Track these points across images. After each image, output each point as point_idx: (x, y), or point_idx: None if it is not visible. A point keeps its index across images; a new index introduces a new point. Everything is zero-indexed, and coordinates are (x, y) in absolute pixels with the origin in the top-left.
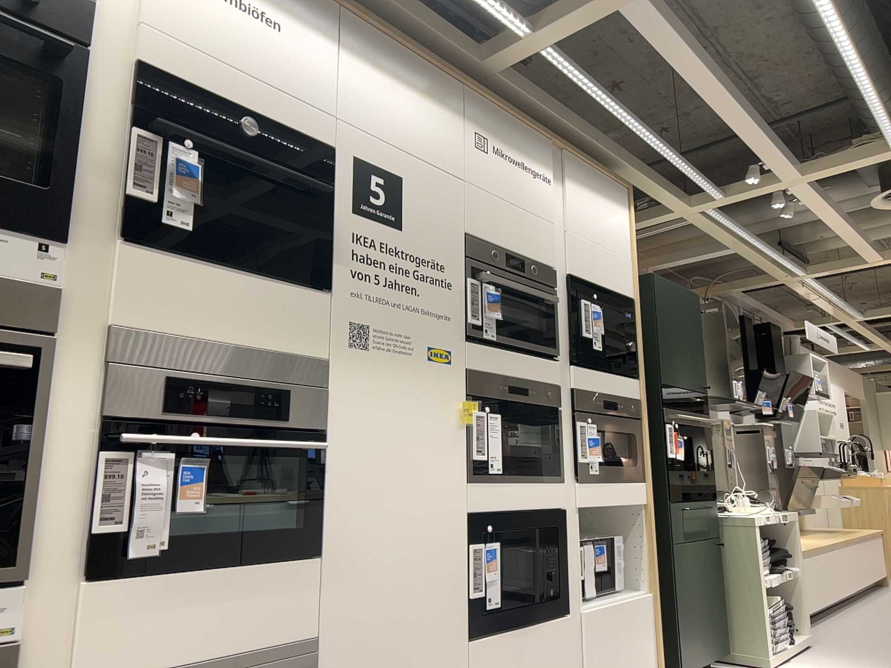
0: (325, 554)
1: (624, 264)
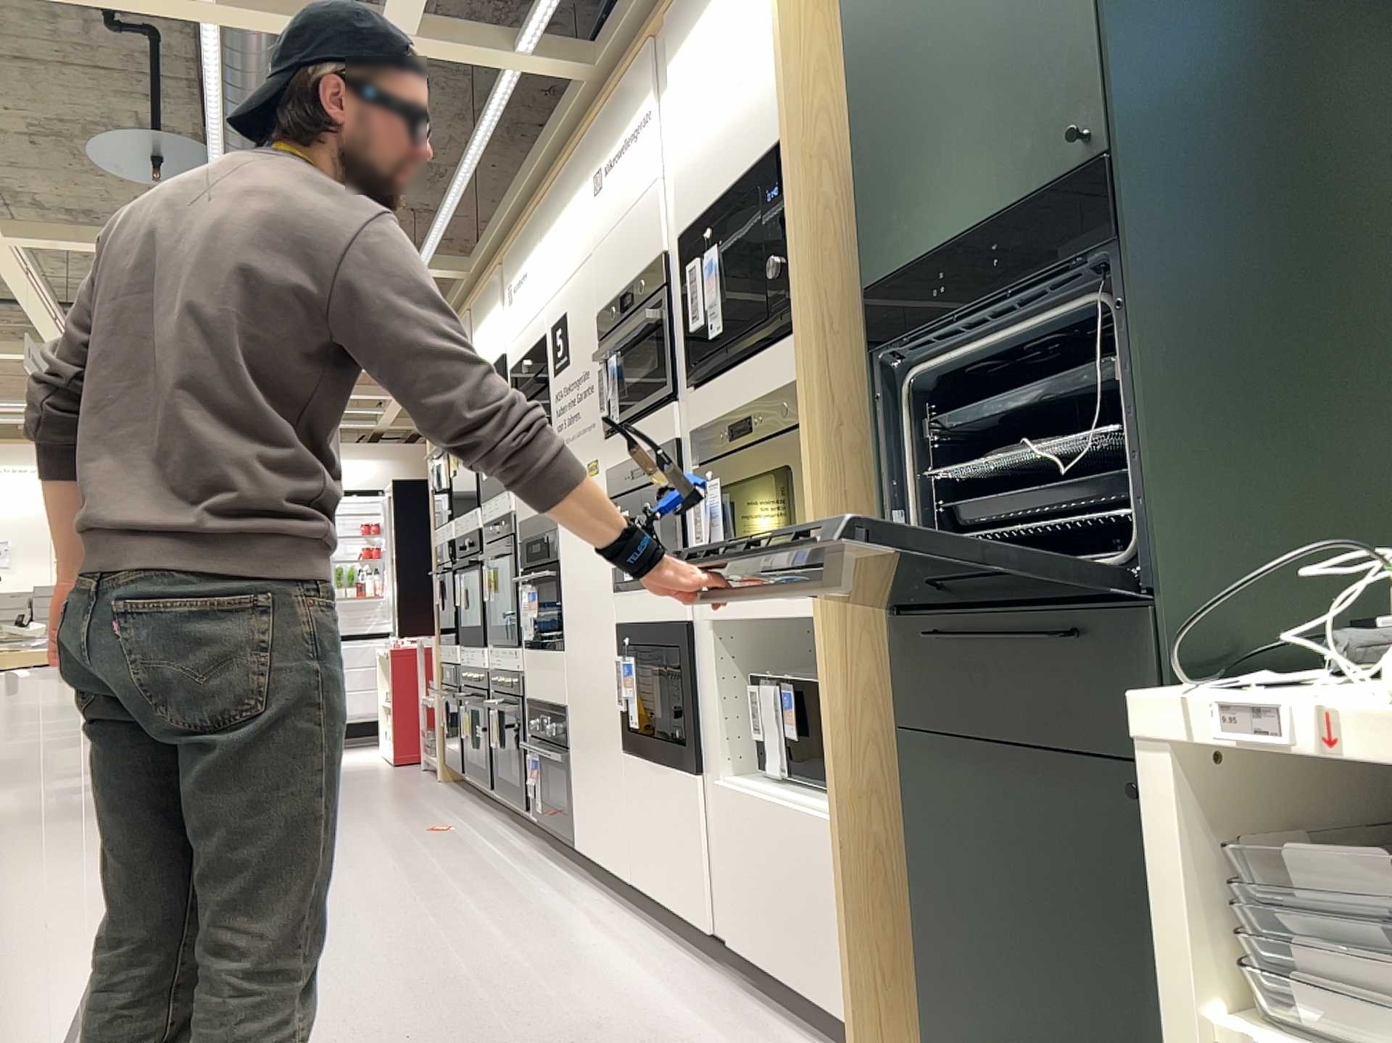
0: (564, 651)
1: (765, 76)
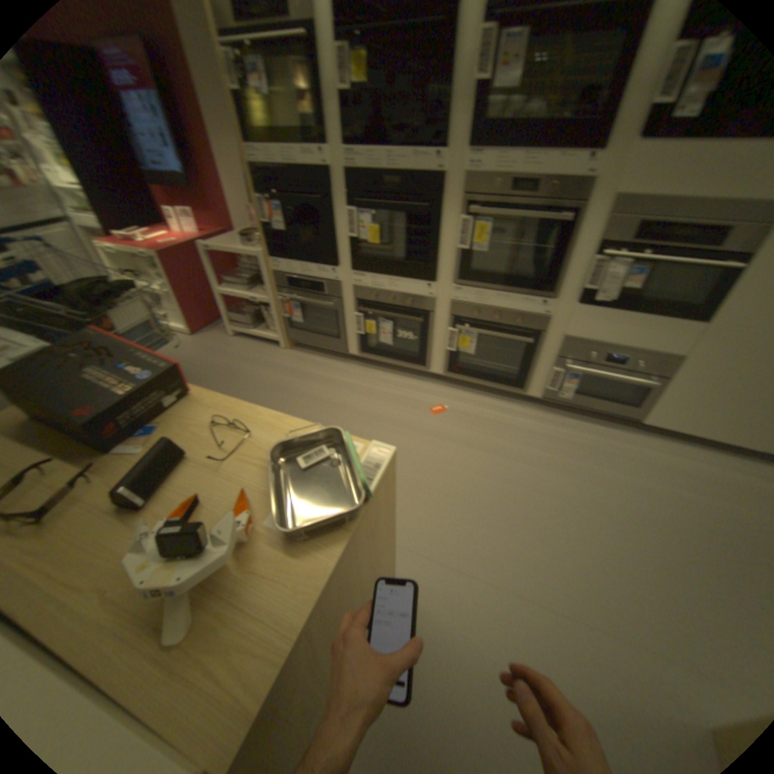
0: (715, 322)
1: None
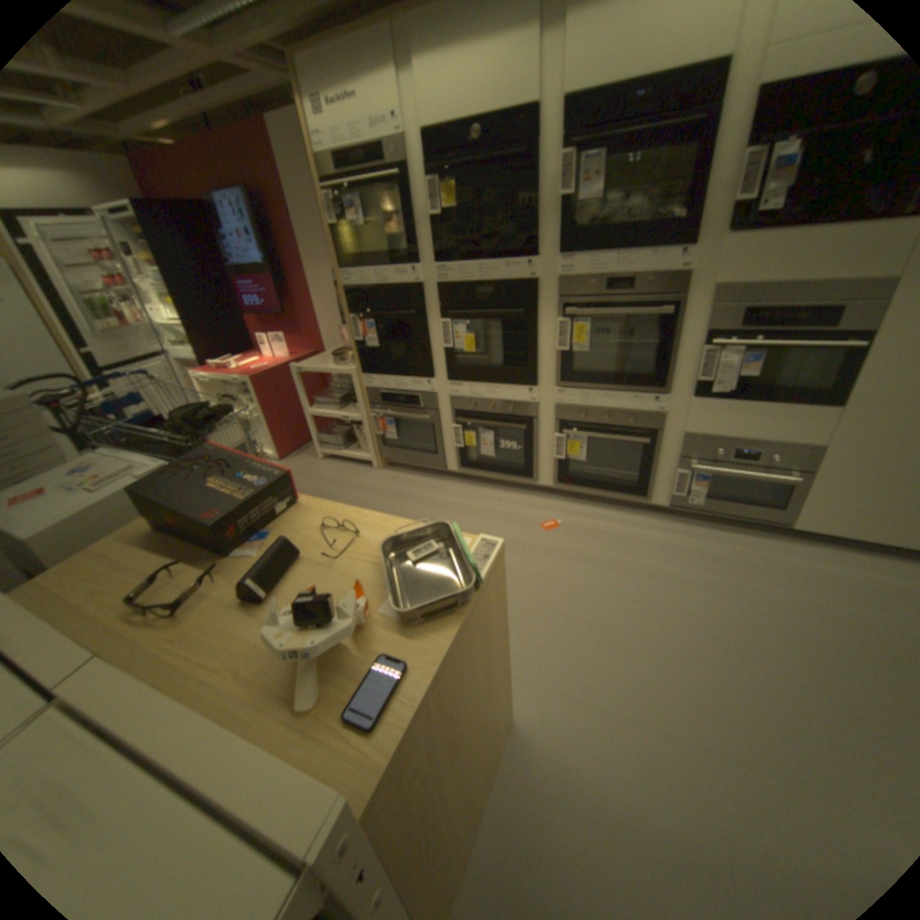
0: (850, 405)
1: None
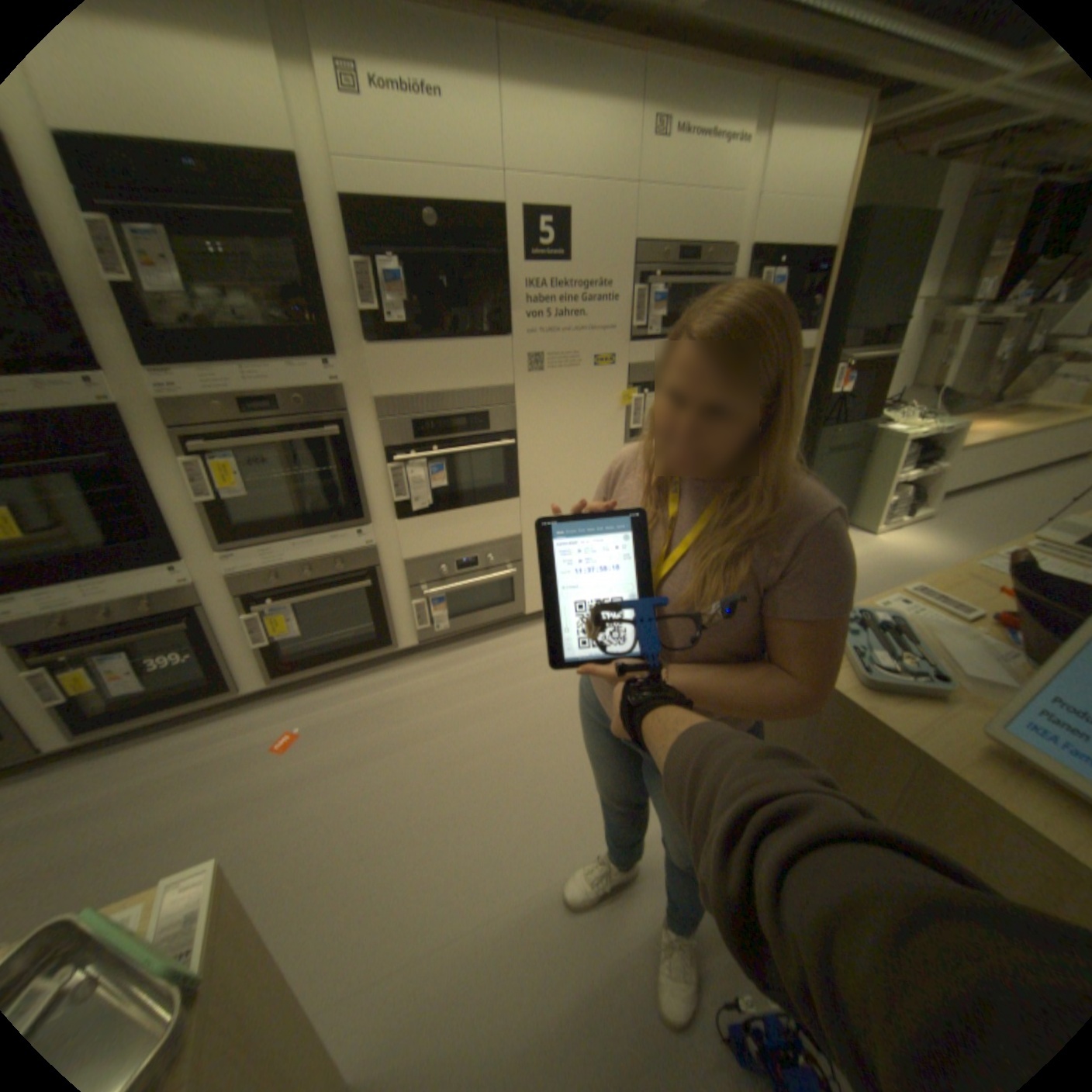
0: (522, 496)
1: (835, 208)
